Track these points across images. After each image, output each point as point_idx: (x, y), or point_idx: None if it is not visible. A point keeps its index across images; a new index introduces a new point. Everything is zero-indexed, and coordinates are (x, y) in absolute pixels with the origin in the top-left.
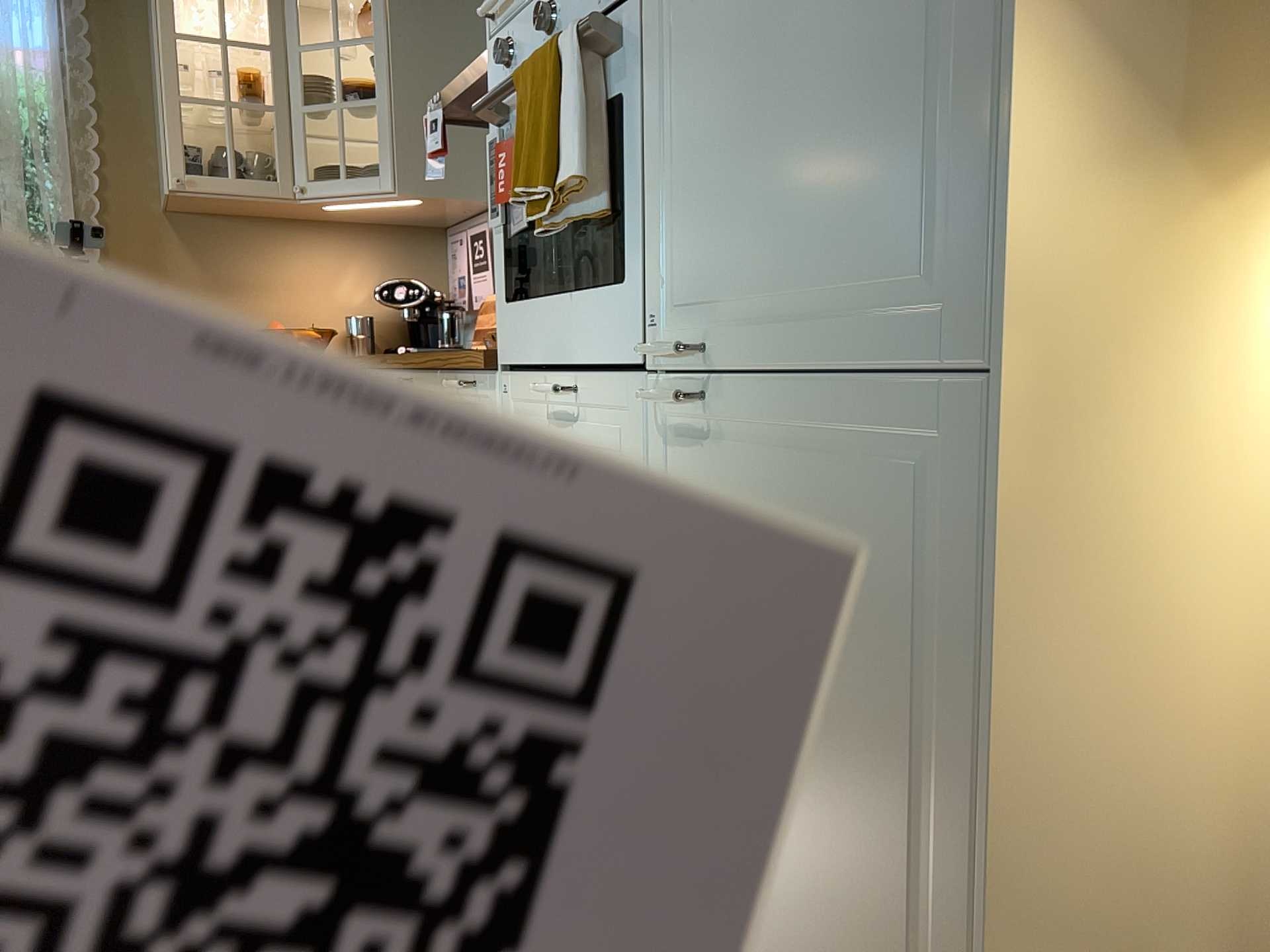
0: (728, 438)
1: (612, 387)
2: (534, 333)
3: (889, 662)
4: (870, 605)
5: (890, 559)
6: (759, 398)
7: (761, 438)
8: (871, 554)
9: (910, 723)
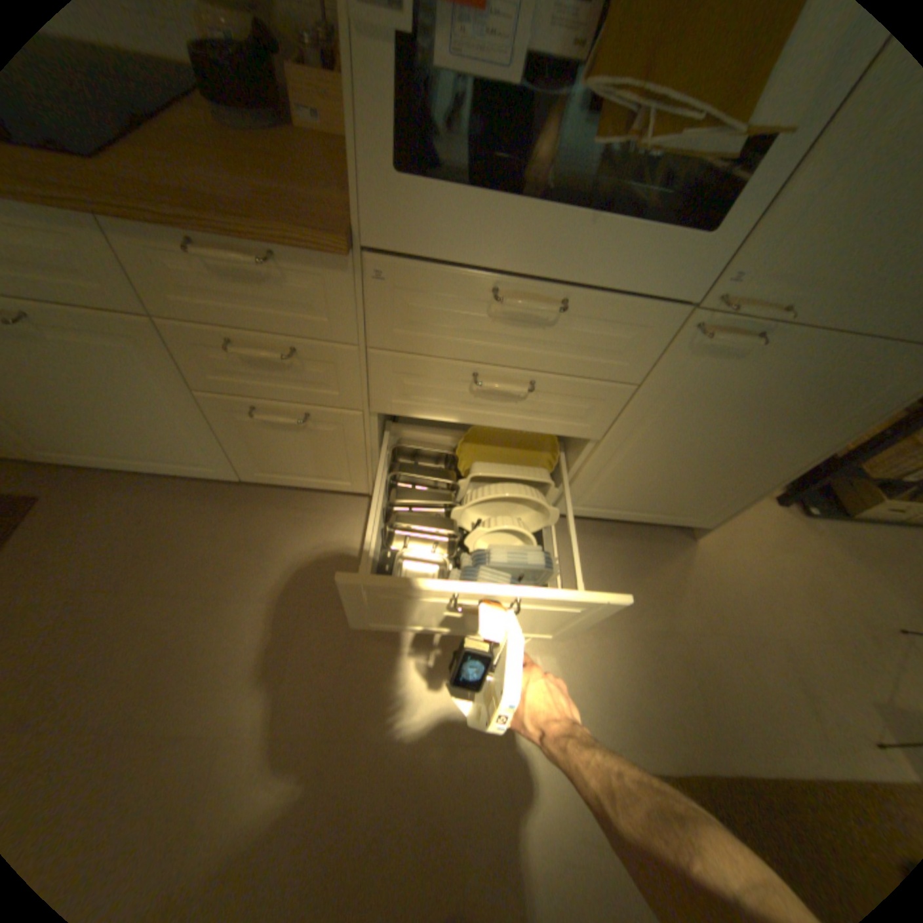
0: (757, 353)
1: (623, 305)
2: (478, 229)
3: (801, 432)
4: (808, 418)
5: (838, 404)
6: (809, 339)
7: (791, 357)
8: (827, 403)
9: (794, 446)
